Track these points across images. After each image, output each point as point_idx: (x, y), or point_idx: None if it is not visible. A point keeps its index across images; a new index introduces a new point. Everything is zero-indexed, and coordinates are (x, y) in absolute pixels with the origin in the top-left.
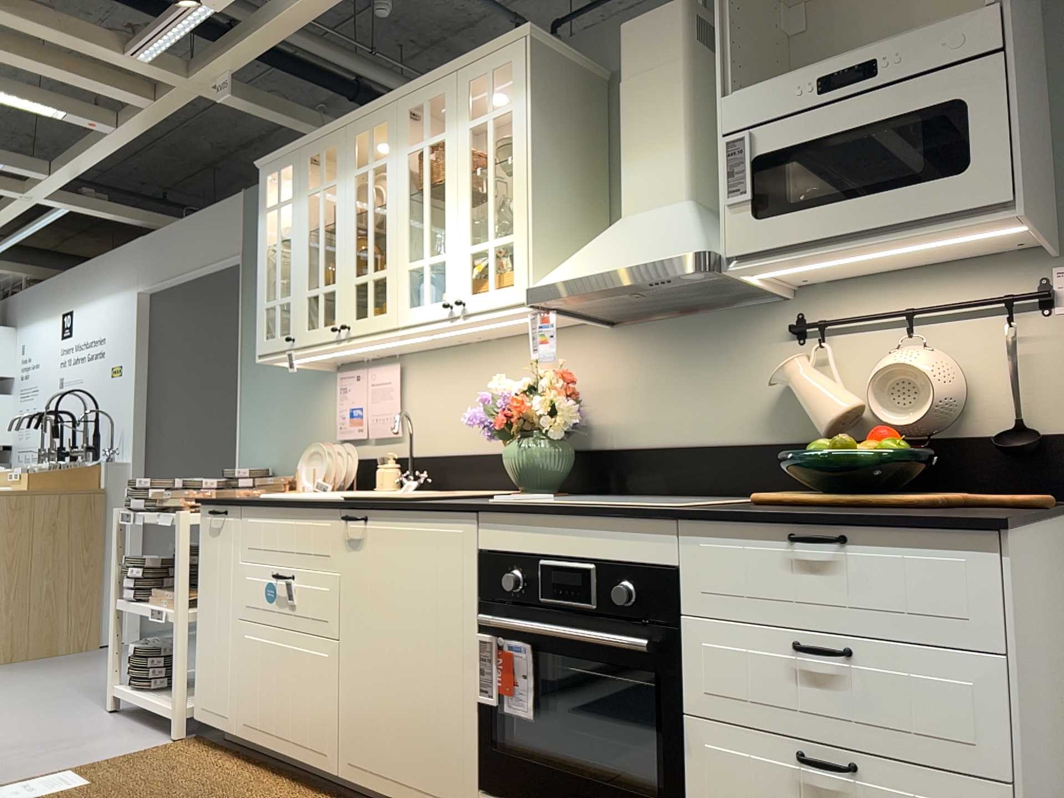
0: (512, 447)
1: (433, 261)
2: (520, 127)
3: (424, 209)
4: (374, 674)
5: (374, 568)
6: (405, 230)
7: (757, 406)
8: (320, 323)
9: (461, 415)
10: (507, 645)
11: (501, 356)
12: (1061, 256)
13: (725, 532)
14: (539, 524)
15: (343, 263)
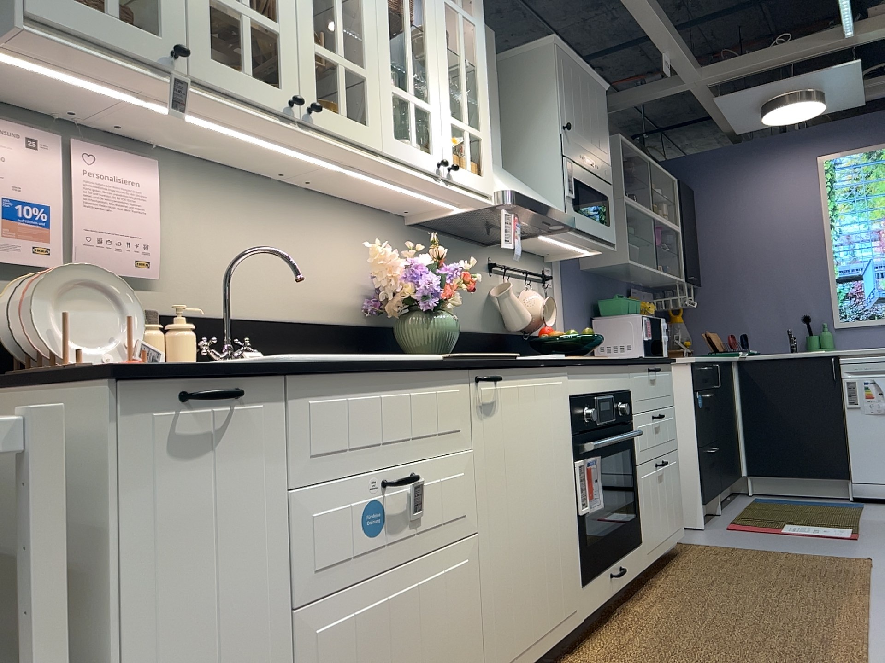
0: (434, 317)
1: (420, 106)
2: (483, 48)
3: (407, 39)
4: (514, 546)
5: (508, 432)
6: (387, 43)
7: (479, 309)
8: (248, 66)
9: (263, 268)
10: (588, 462)
11: (313, 214)
12: (548, 263)
13: (639, 369)
14: (593, 372)
15: (294, 6)
